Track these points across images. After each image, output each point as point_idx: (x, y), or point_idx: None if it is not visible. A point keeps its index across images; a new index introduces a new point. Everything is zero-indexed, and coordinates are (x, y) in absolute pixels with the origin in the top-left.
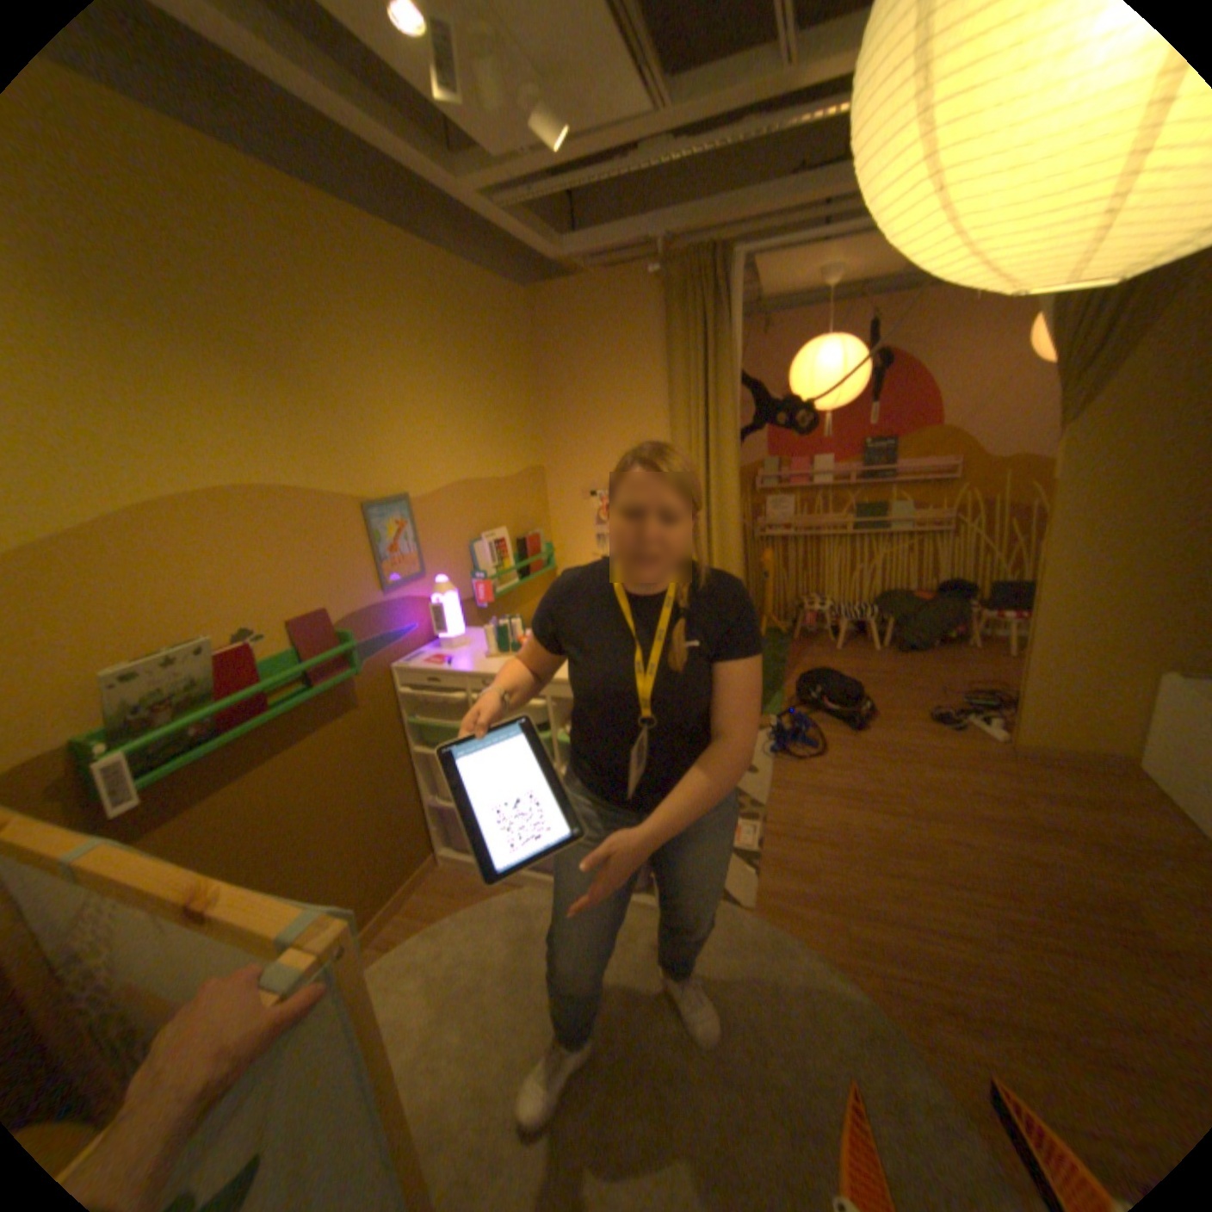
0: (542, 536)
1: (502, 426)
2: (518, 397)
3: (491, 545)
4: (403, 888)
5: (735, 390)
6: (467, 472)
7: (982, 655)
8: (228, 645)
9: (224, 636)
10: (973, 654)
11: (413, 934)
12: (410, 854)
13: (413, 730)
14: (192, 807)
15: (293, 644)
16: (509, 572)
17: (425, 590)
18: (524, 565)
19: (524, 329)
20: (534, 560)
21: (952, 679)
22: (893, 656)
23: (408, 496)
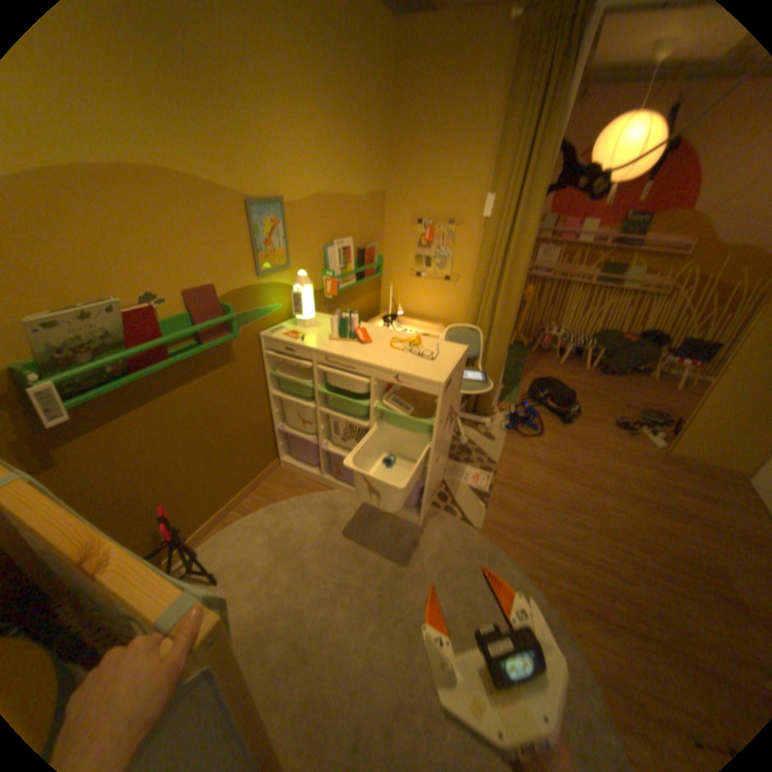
0: (376, 250)
1: (360, 151)
2: (376, 126)
3: (340, 251)
4: (257, 478)
5: (556, 150)
6: (329, 187)
7: (657, 385)
8: (136, 305)
9: (133, 297)
10: (652, 384)
11: (262, 507)
12: (263, 458)
13: (271, 381)
14: (112, 420)
15: (187, 310)
16: (350, 274)
17: (288, 280)
18: (361, 270)
19: (389, 61)
20: (368, 268)
21: (634, 399)
22: (597, 376)
23: (282, 200)
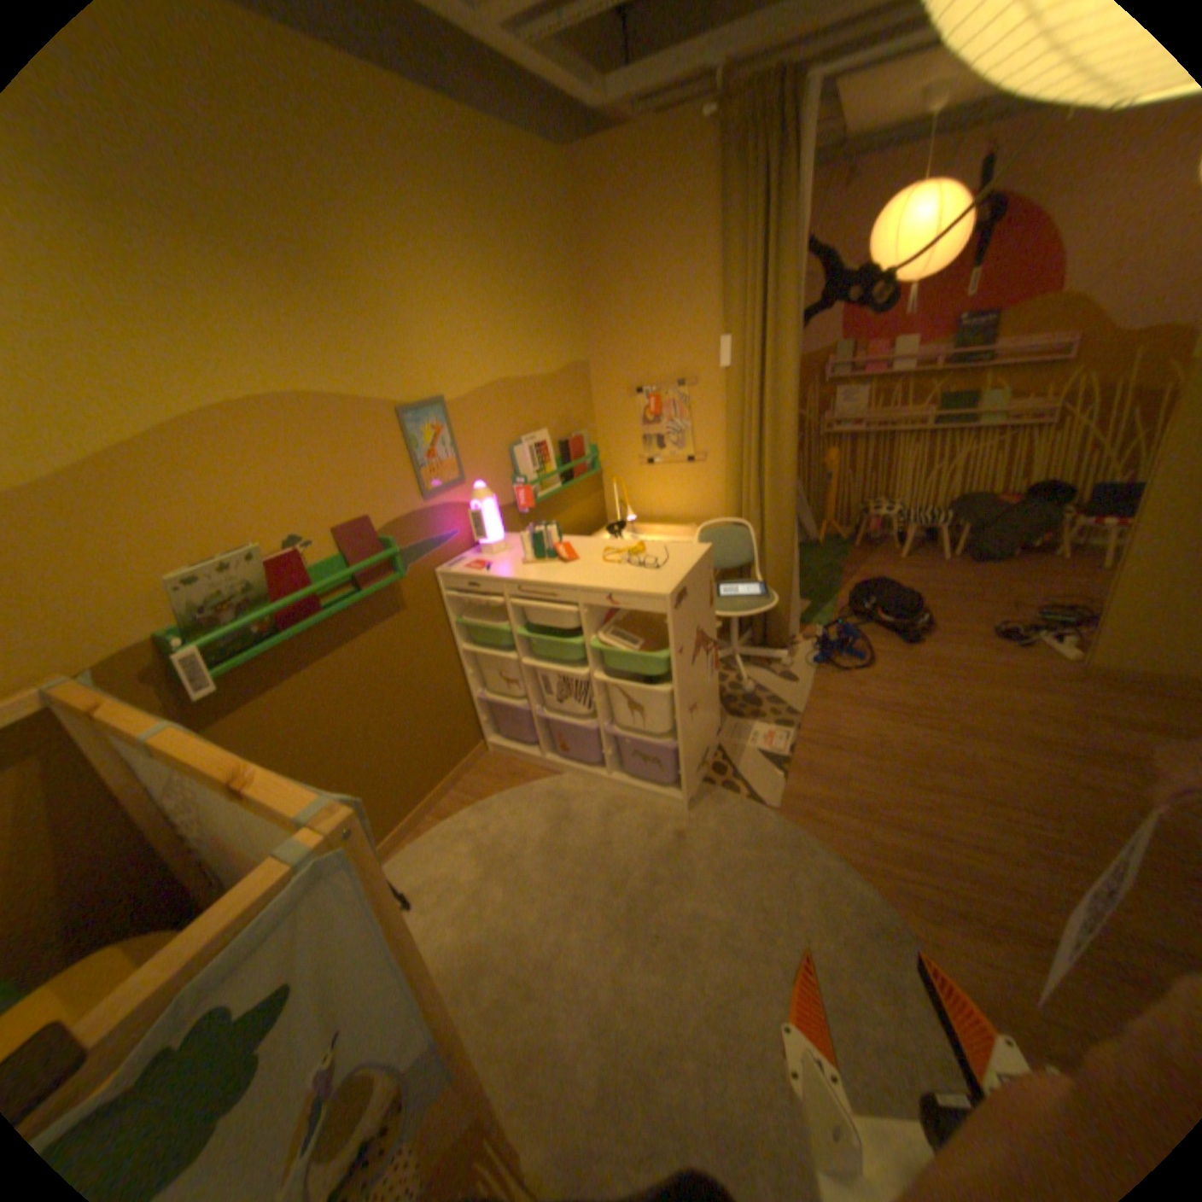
0: (586, 438)
1: (541, 318)
2: (558, 283)
3: (531, 449)
4: (458, 769)
5: (800, 261)
6: (504, 371)
7: (1070, 566)
8: (279, 552)
9: (275, 542)
10: (1060, 565)
11: (466, 807)
12: (462, 740)
13: (459, 631)
14: (263, 694)
15: (339, 550)
16: (550, 477)
17: (465, 496)
18: (566, 469)
19: (564, 200)
20: (576, 464)
21: (1029, 592)
22: (965, 566)
23: (443, 399)
